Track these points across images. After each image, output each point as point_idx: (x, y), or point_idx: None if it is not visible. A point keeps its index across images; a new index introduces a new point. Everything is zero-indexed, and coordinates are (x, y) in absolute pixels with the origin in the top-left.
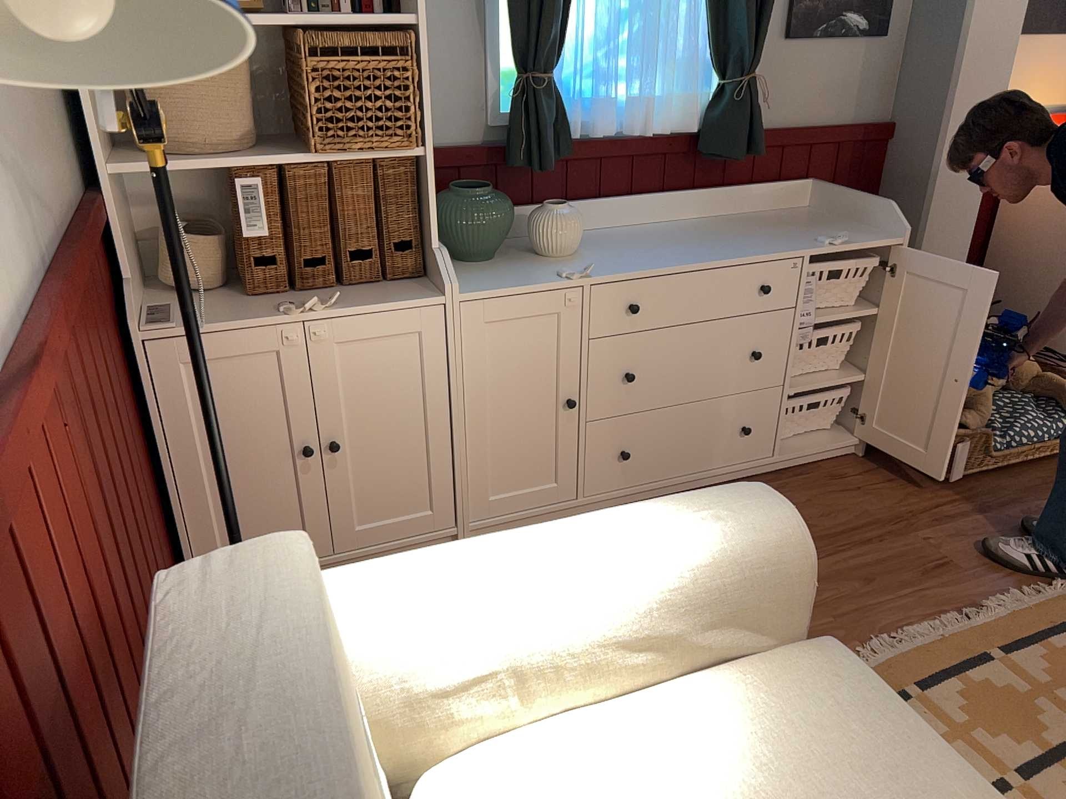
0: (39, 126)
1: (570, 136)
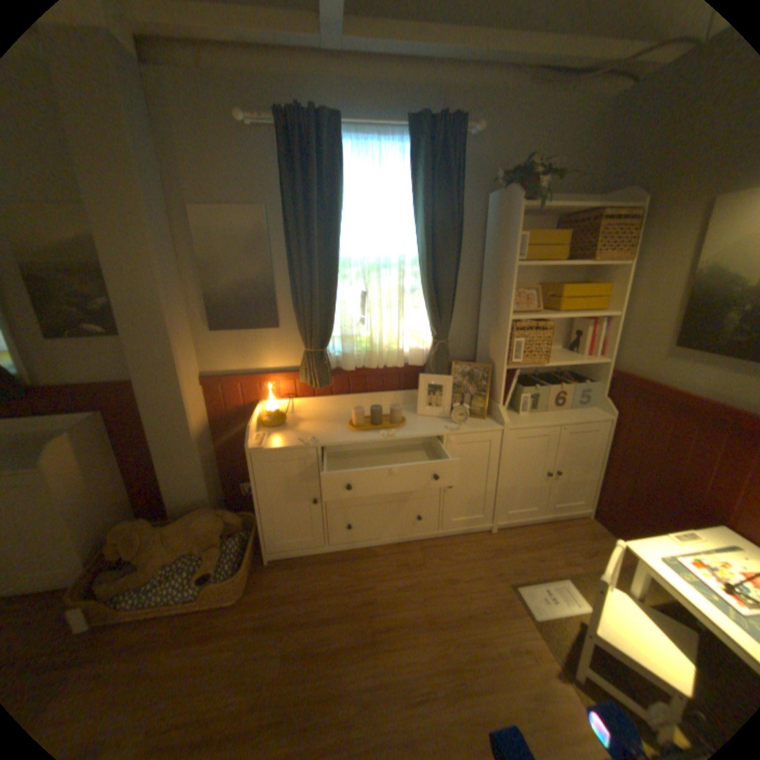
0: None
1: None
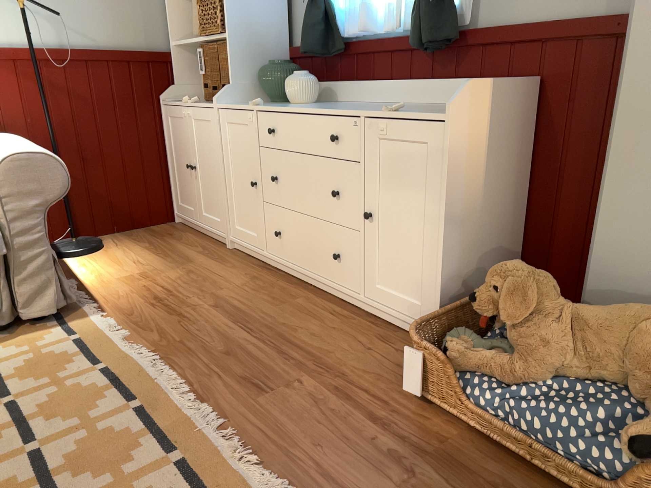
0: (113, 19)
1: (340, 37)
